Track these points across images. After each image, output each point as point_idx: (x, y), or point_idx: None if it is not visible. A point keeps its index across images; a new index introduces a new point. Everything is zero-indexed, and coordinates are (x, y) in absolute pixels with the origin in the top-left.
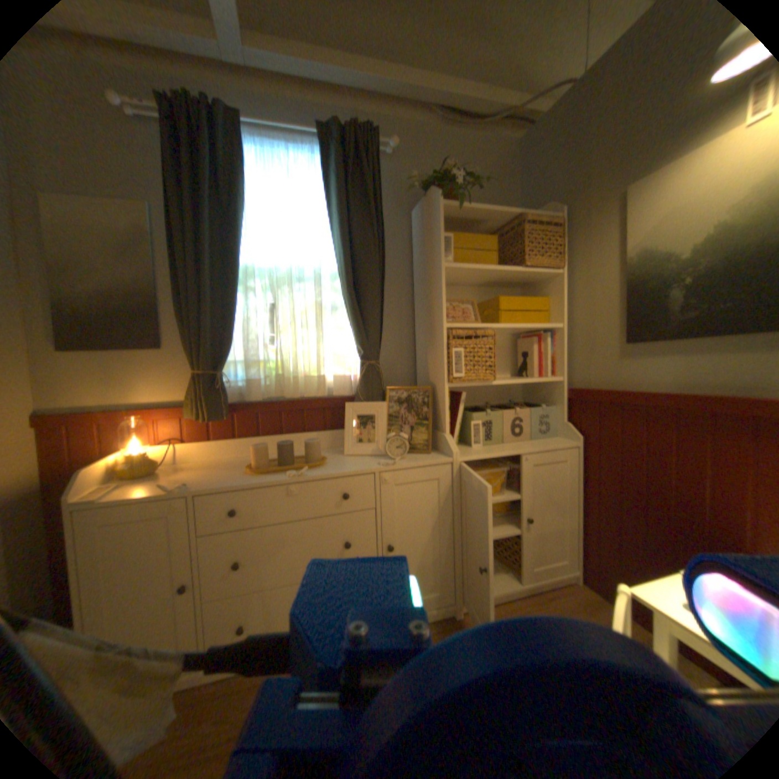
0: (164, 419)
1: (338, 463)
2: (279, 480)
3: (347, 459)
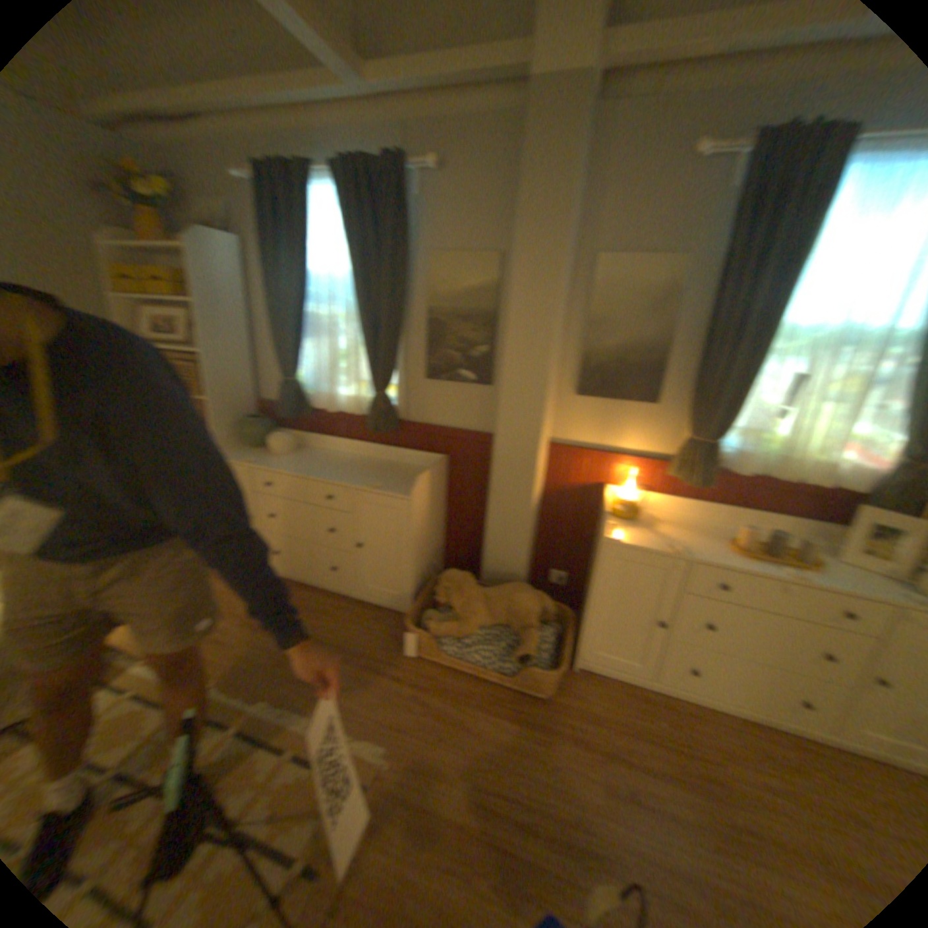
0: (646, 469)
1: (839, 573)
2: (777, 575)
3: (847, 569)
